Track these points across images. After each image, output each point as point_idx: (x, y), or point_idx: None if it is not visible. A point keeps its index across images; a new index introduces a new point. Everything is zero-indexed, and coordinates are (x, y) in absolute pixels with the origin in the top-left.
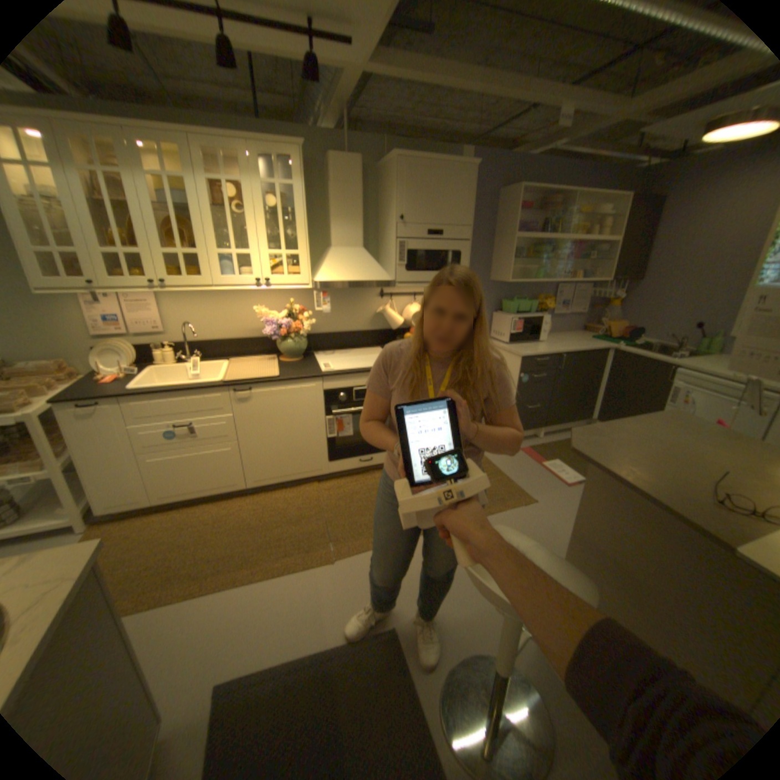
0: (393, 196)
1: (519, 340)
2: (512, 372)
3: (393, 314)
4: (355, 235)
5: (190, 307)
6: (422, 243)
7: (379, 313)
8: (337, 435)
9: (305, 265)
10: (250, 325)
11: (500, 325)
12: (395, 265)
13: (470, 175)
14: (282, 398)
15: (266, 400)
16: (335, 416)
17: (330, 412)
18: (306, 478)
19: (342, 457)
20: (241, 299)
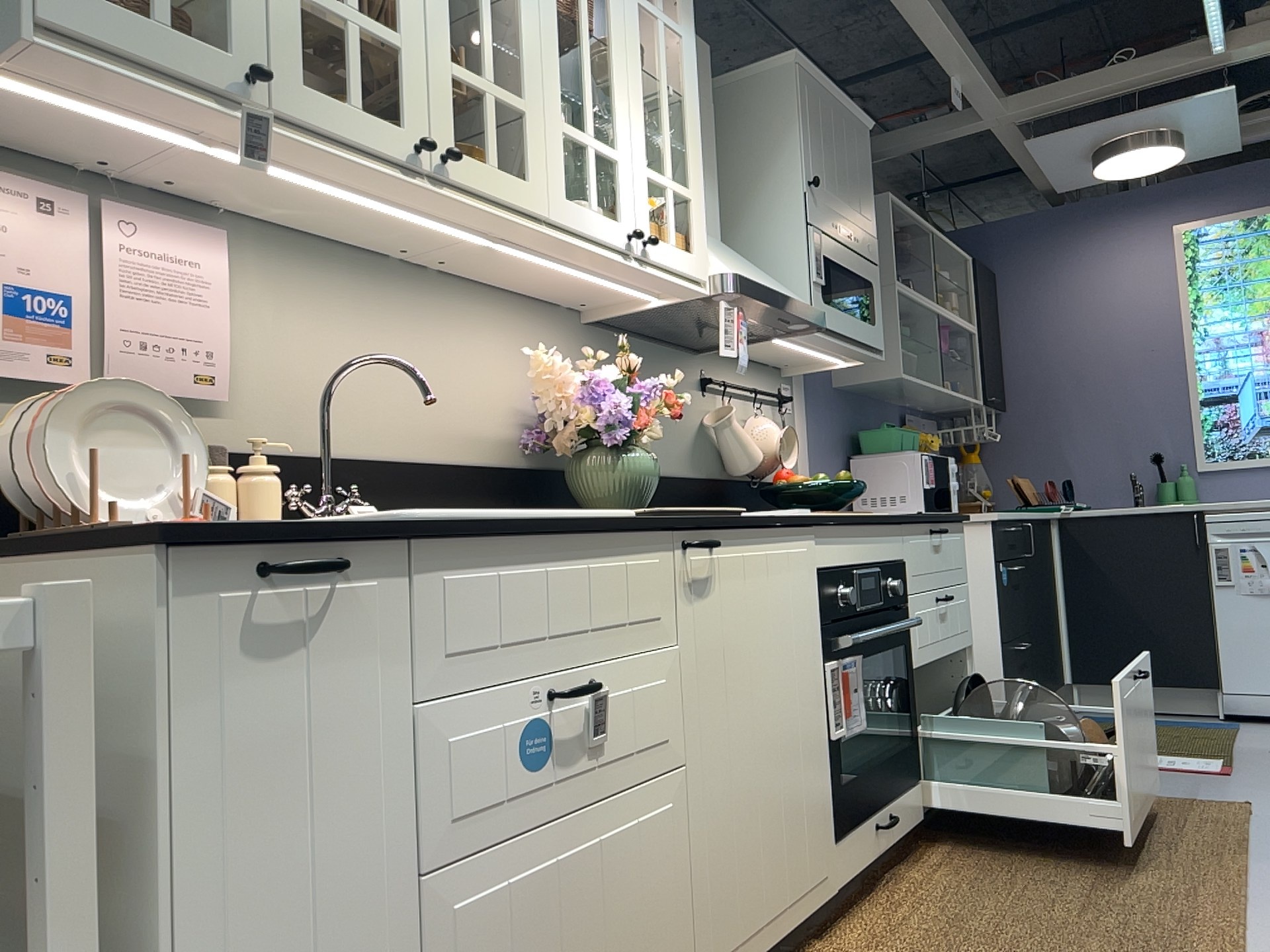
0: (787, 139)
1: (934, 507)
2: (971, 567)
3: (748, 430)
4: (713, 209)
5: (317, 325)
6: (837, 249)
7: (704, 432)
8: (836, 736)
9: (702, 229)
10: (466, 419)
11: (882, 483)
12: (810, 282)
13: (867, 146)
14: (762, 588)
15: (737, 592)
16: (837, 662)
17: (830, 644)
18: (804, 919)
19: (853, 817)
20: (451, 329)
